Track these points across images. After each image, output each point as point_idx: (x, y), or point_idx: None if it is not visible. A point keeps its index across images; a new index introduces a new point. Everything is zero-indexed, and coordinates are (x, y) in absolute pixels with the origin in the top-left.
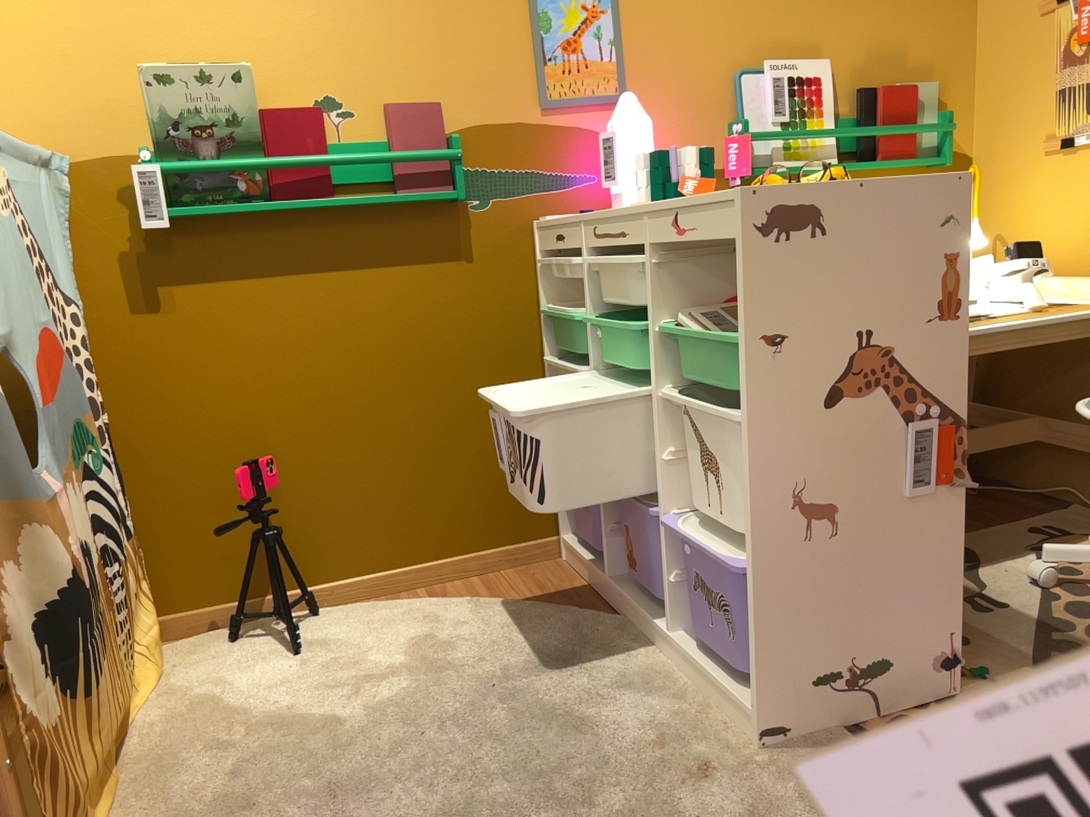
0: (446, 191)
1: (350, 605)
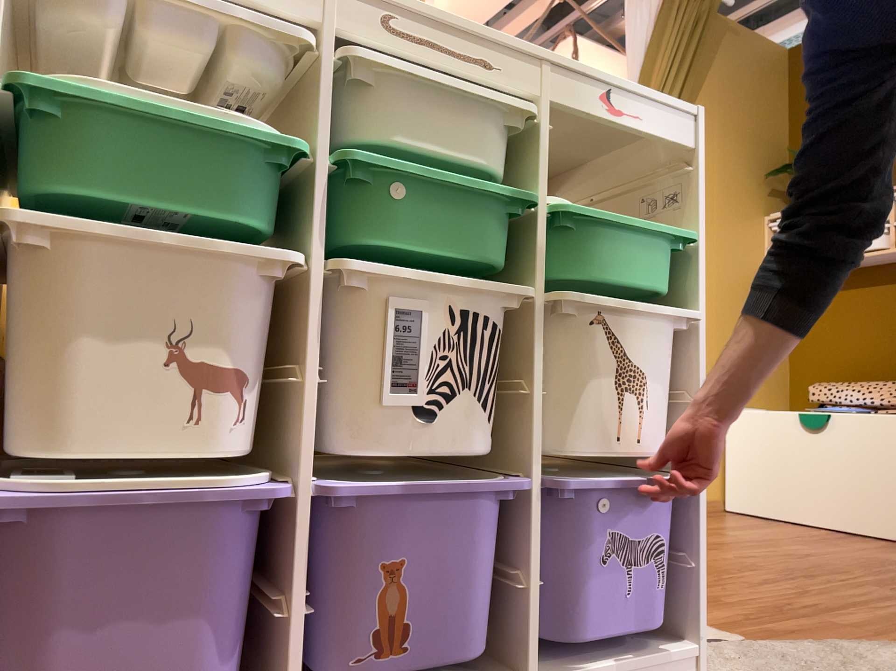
0: None
1: None
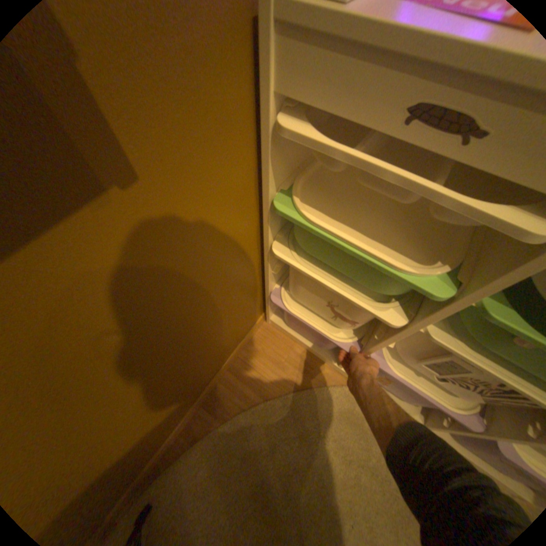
0: None
1: (167, 471)
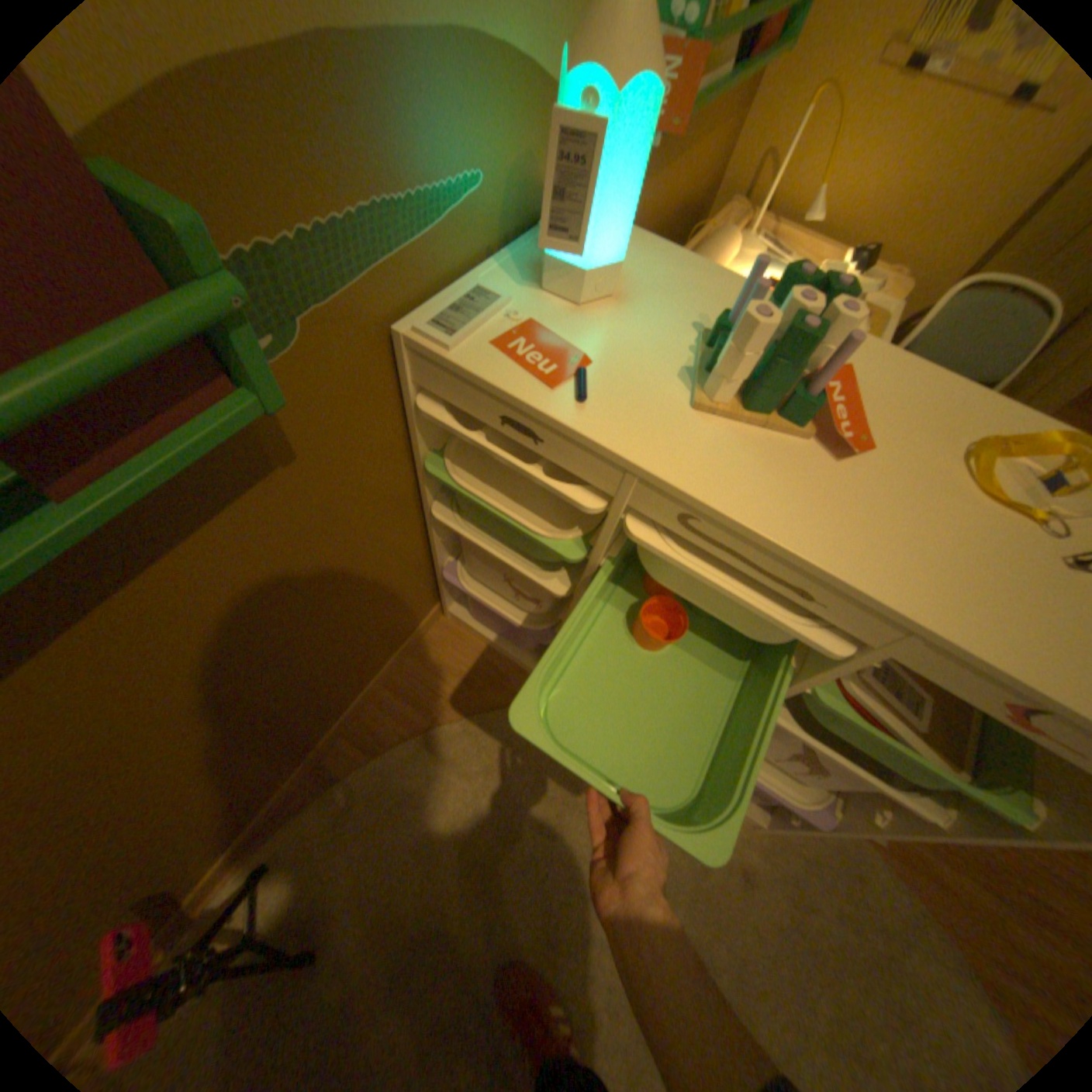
0: (228, 410)
1: (290, 823)
